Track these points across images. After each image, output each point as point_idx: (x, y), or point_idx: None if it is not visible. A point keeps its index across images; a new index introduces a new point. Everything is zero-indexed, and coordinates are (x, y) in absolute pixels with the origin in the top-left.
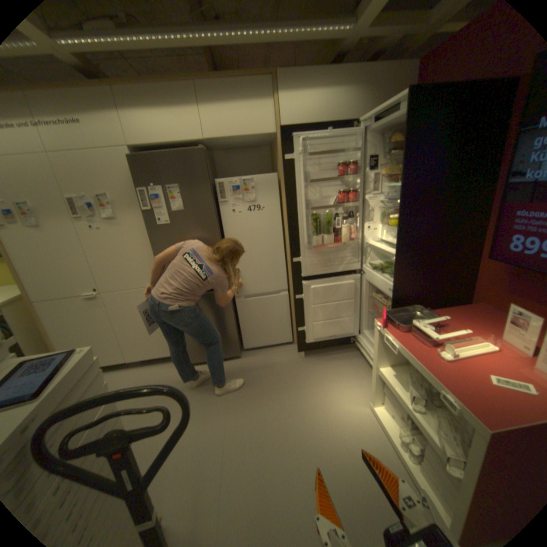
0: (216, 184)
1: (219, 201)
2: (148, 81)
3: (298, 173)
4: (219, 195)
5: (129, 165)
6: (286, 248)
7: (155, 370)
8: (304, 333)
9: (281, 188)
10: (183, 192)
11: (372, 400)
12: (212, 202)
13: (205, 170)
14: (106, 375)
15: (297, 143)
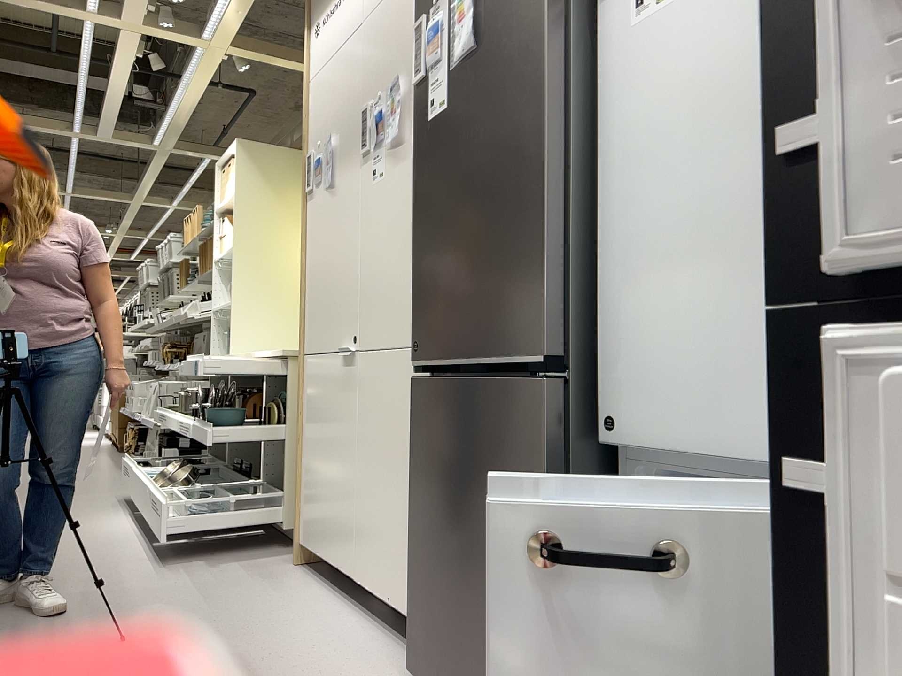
0: None
1: None
2: None
3: None
4: None
5: None
6: None
7: (368, 645)
8: None
9: None
10: None
11: None
12: None
13: None
14: (323, 593)
15: None
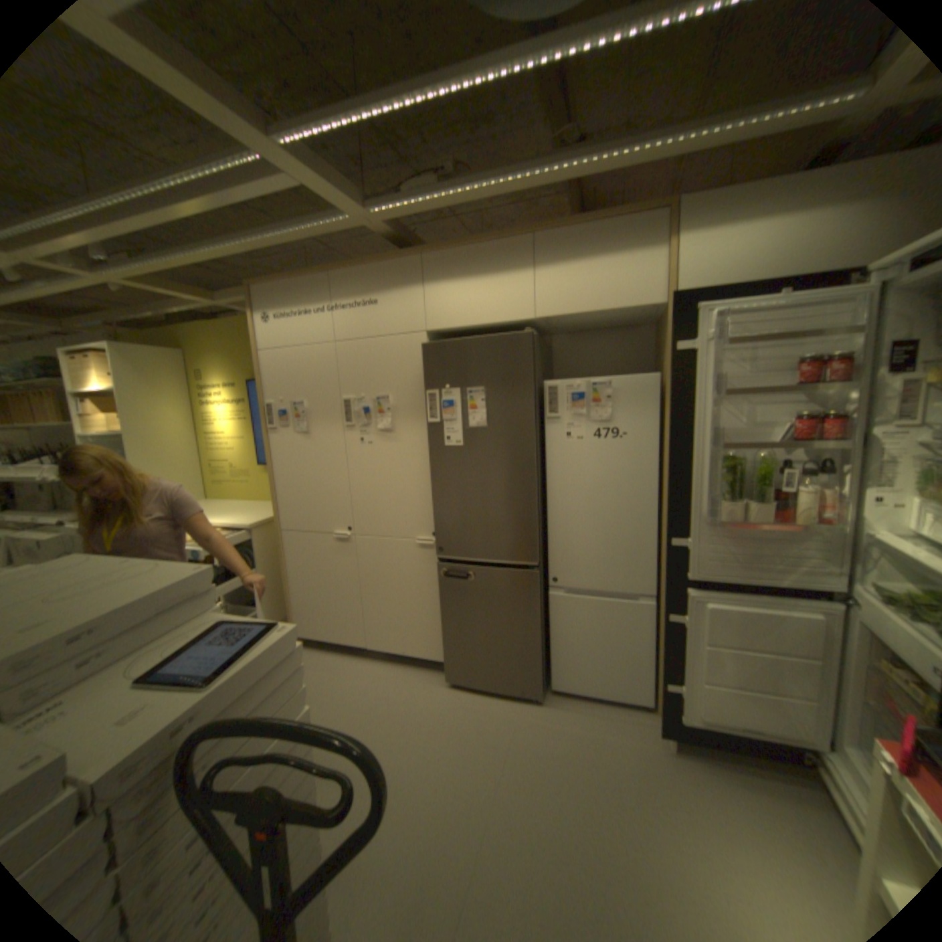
0: (545, 389)
1: (546, 416)
2: (469, 242)
3: (703, 375)
4: (548, 407)
5: (424, 358)
6: (662, 514)
7: (402, 676)
8: (681, 701)
9: (666, 401)
10: (490, 400)
11: None
12: (533, 419)
13: (529, 366)
14: (339, 659)
15: (705, 321)
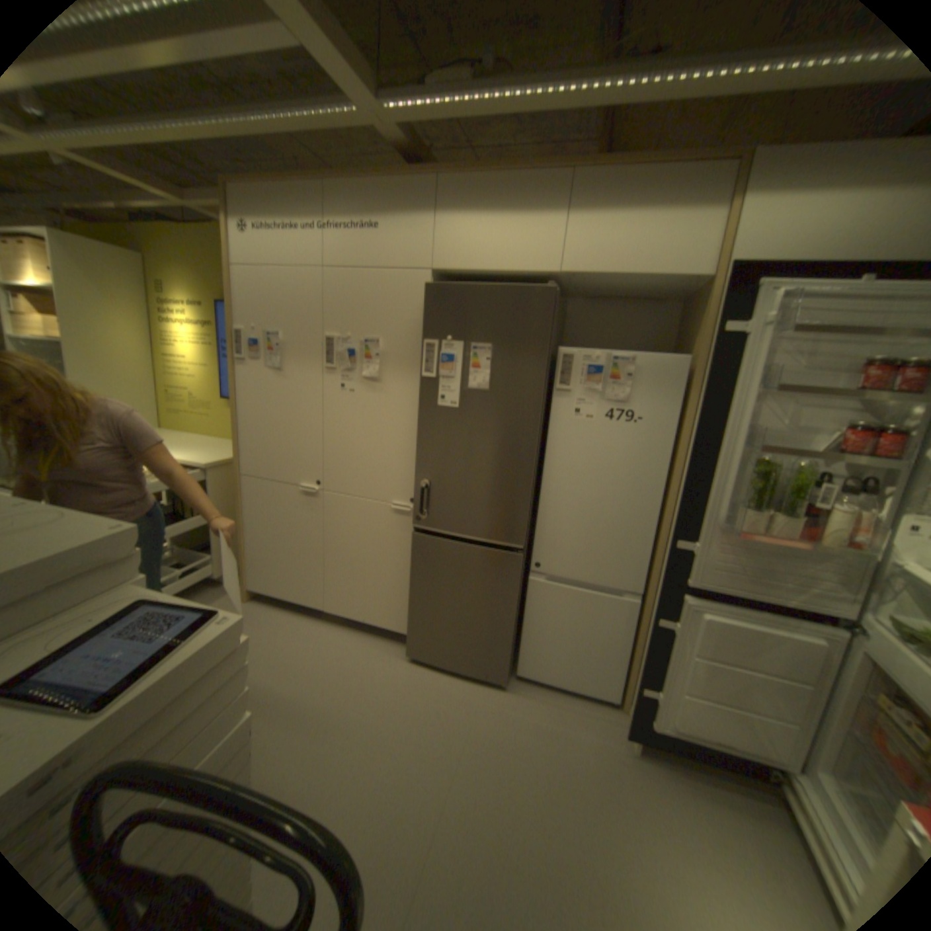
0: (559, 356)
1: (555, 387)
2: (496, 167)
3: (751, 364)
4: (559, 376)
5: (425, 301)
6: (665, 510)
7: (360, 644)
8: (655, 707)
9: (691, 388)
10: (497, 360)
11: None
12: (542, 388)
13: (547, 327)
14: (293, 619)
15: (766, 300)
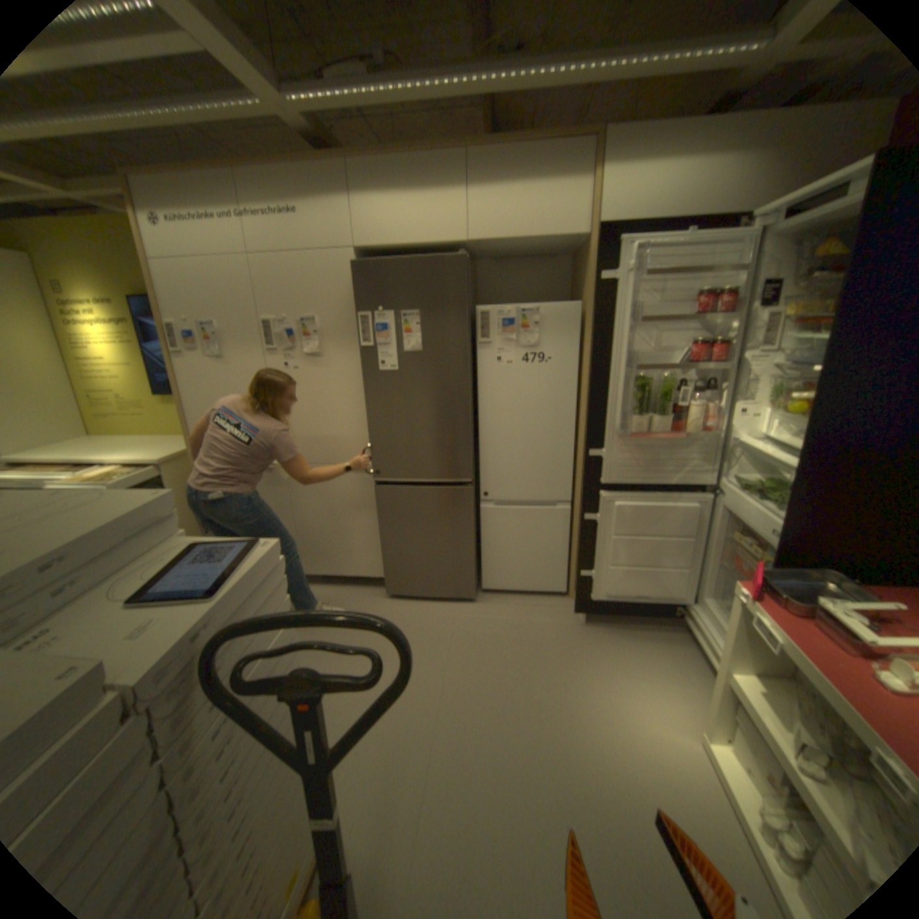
0: (477, 314)
1: (477, 341)
2: (398, 150)
3: (622, 304)
4: (480, 332)
5: (352, 277)
6: (578, 431)
7: (343, 594)
8: (590, 582)
9: (585, 328)
10: (425, 324)
11: (710, 729)
12: (467, 343)
13: (463, 290)
14: None
15: (626, 253)
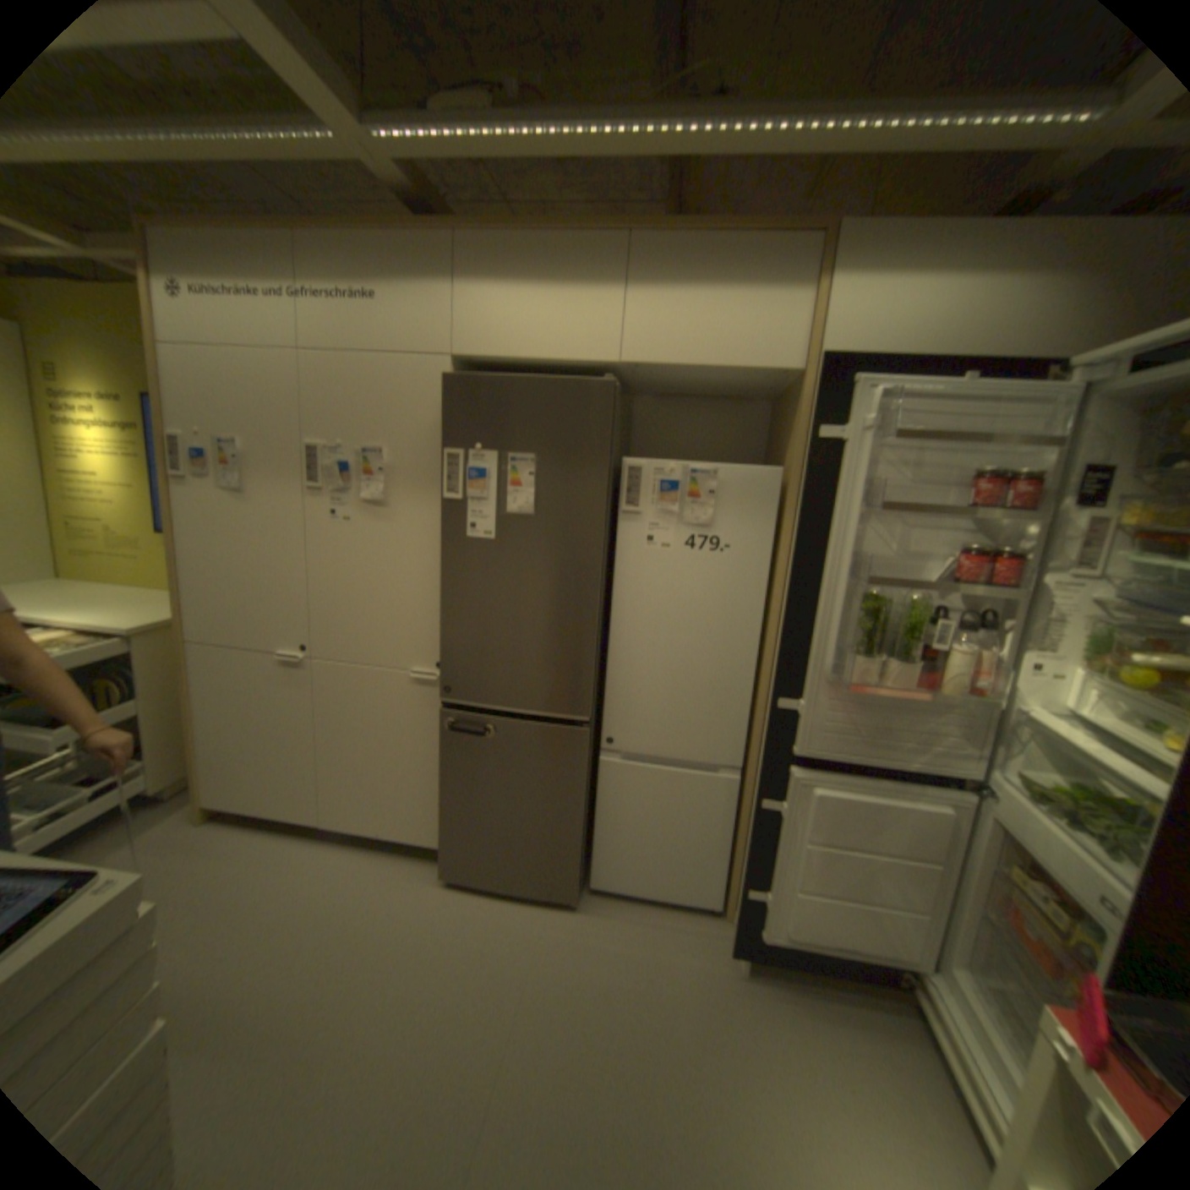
0: (624, 469)
1: (621, 508)
2: (532, 225)
3: (851, 477)
4: (626, 495)
5: (446, 397)
6: (763, 660)
7: (373, 869)
8: (763, 911)
9: (786, 507)
10: (543, 474)
11: None
12: (604, 510)
13: (606, 432)
14: (274, 842)
15: (864, 400)
